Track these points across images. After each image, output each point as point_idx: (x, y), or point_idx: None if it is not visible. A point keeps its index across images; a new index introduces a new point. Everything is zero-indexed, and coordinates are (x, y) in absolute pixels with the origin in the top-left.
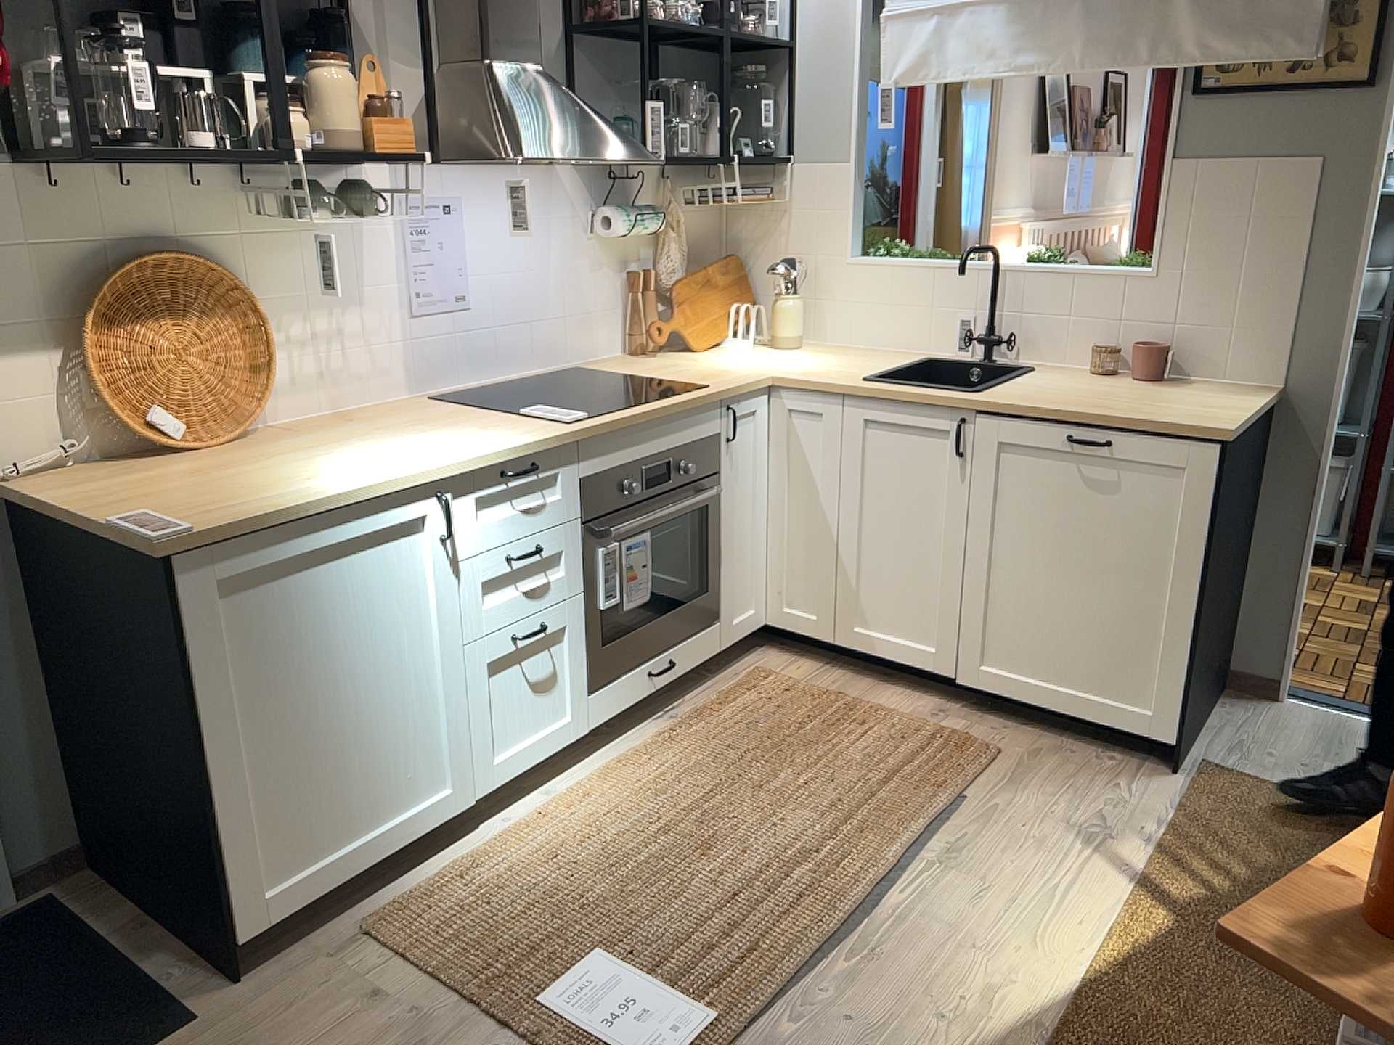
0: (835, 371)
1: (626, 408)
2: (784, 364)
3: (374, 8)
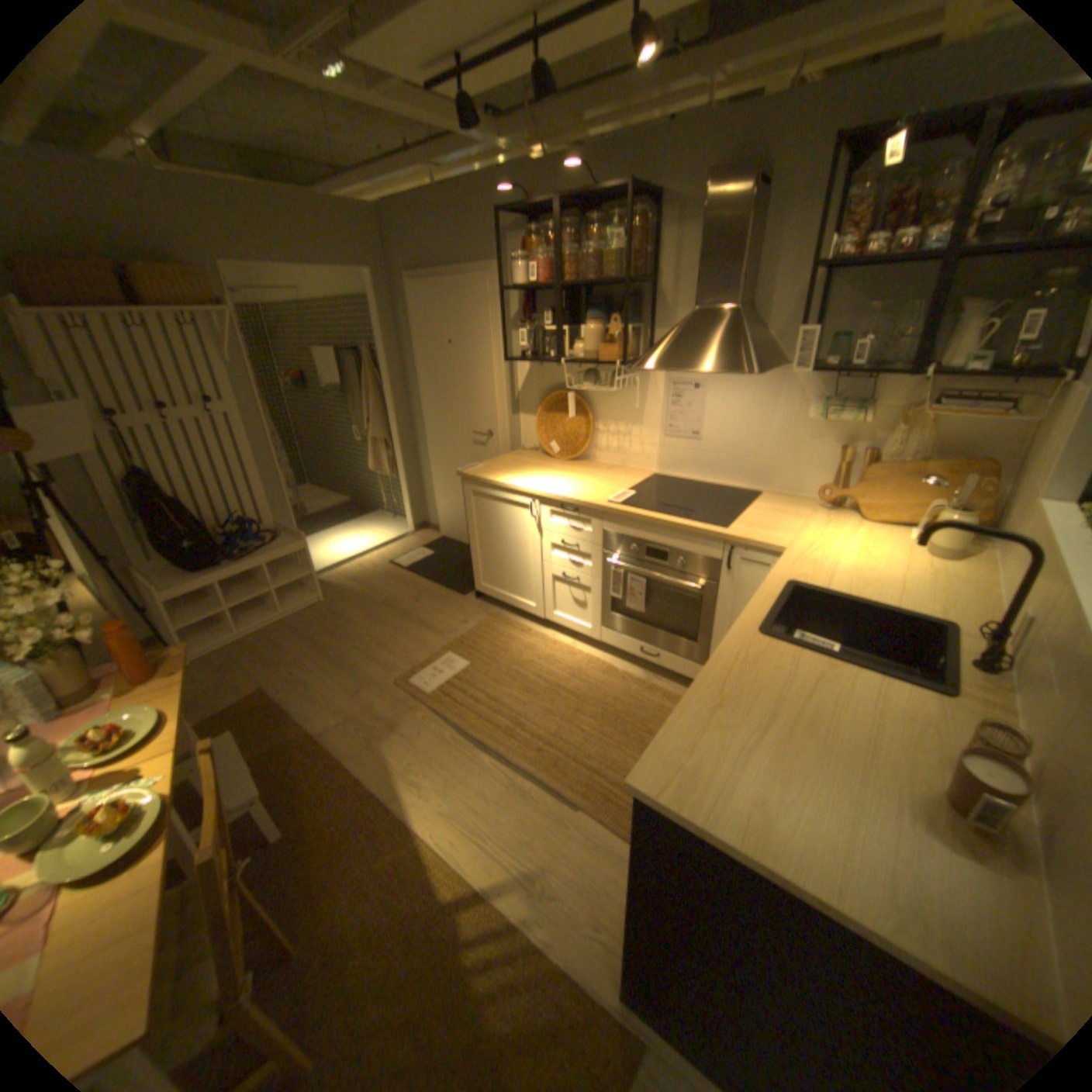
0: (822, 573)
1: (645, 511)
2: (841, 553)
3: (672, 281)
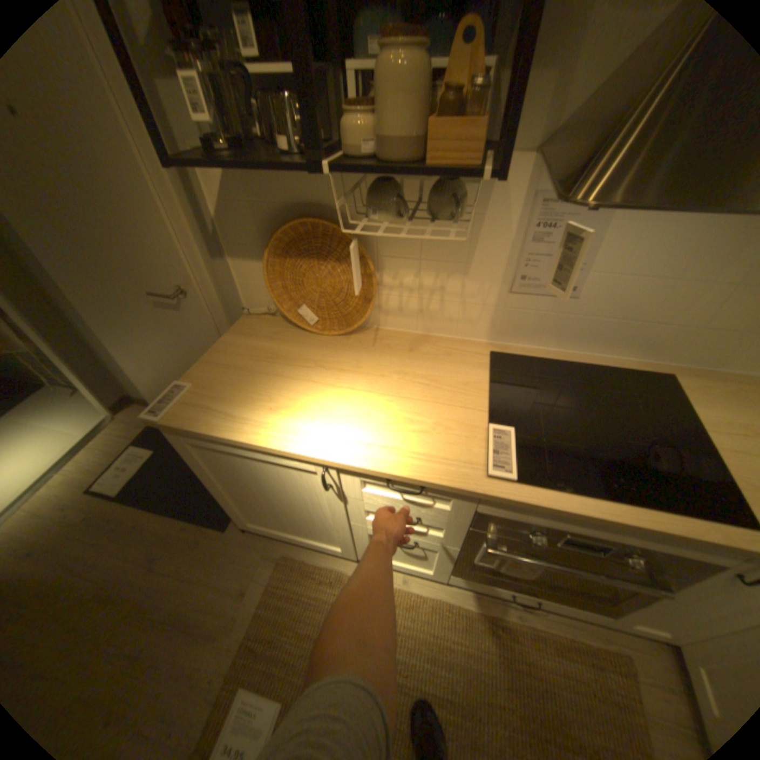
0: None
1: (578, 494)
2: None
3: None
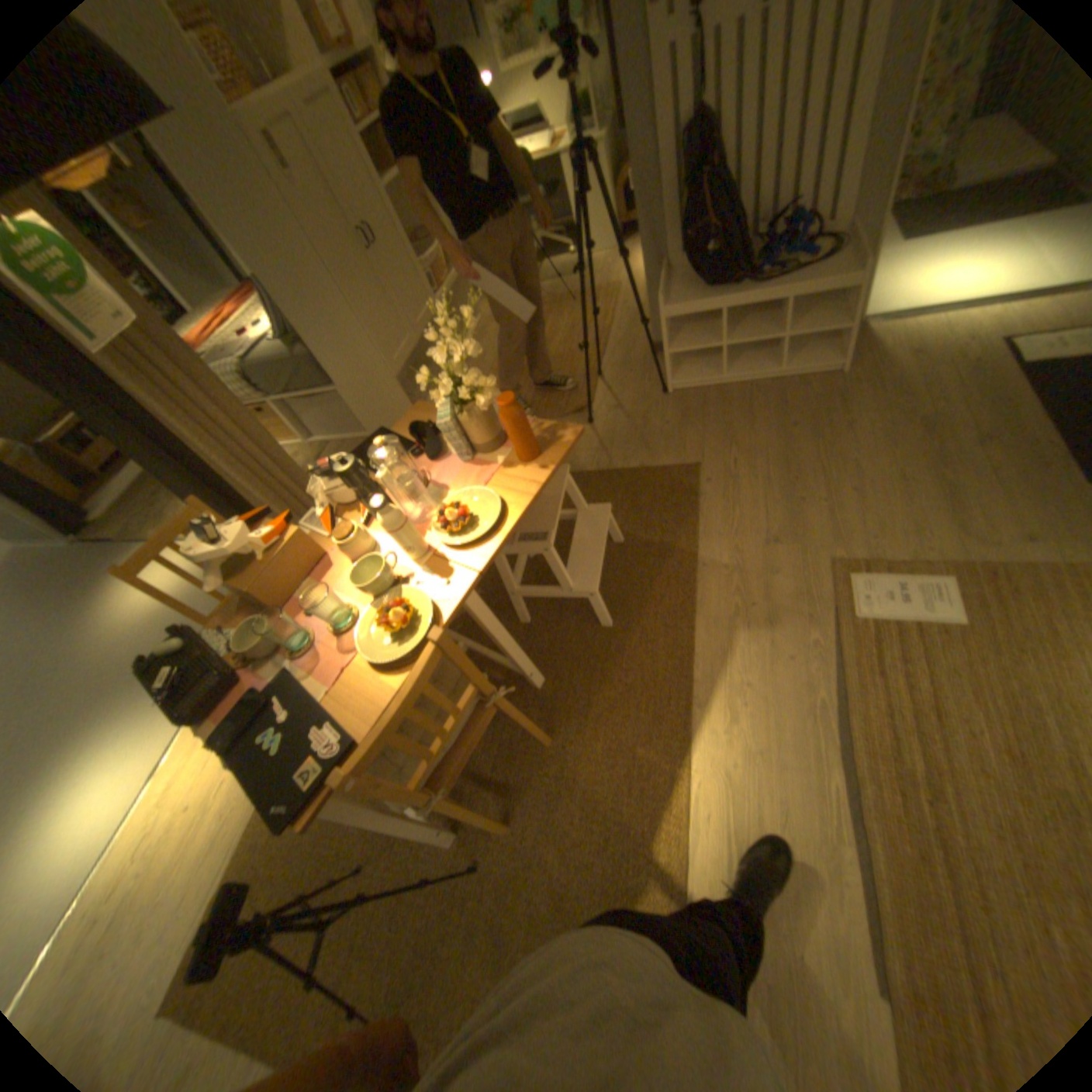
0: None
1: None
2: None
3: None
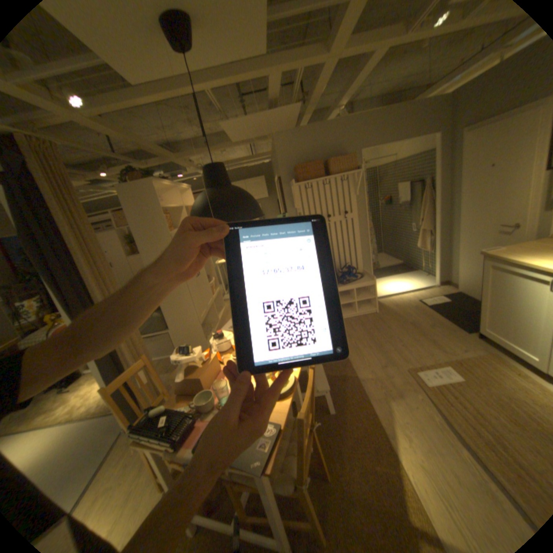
0: None
1: None
2: None
3: None
